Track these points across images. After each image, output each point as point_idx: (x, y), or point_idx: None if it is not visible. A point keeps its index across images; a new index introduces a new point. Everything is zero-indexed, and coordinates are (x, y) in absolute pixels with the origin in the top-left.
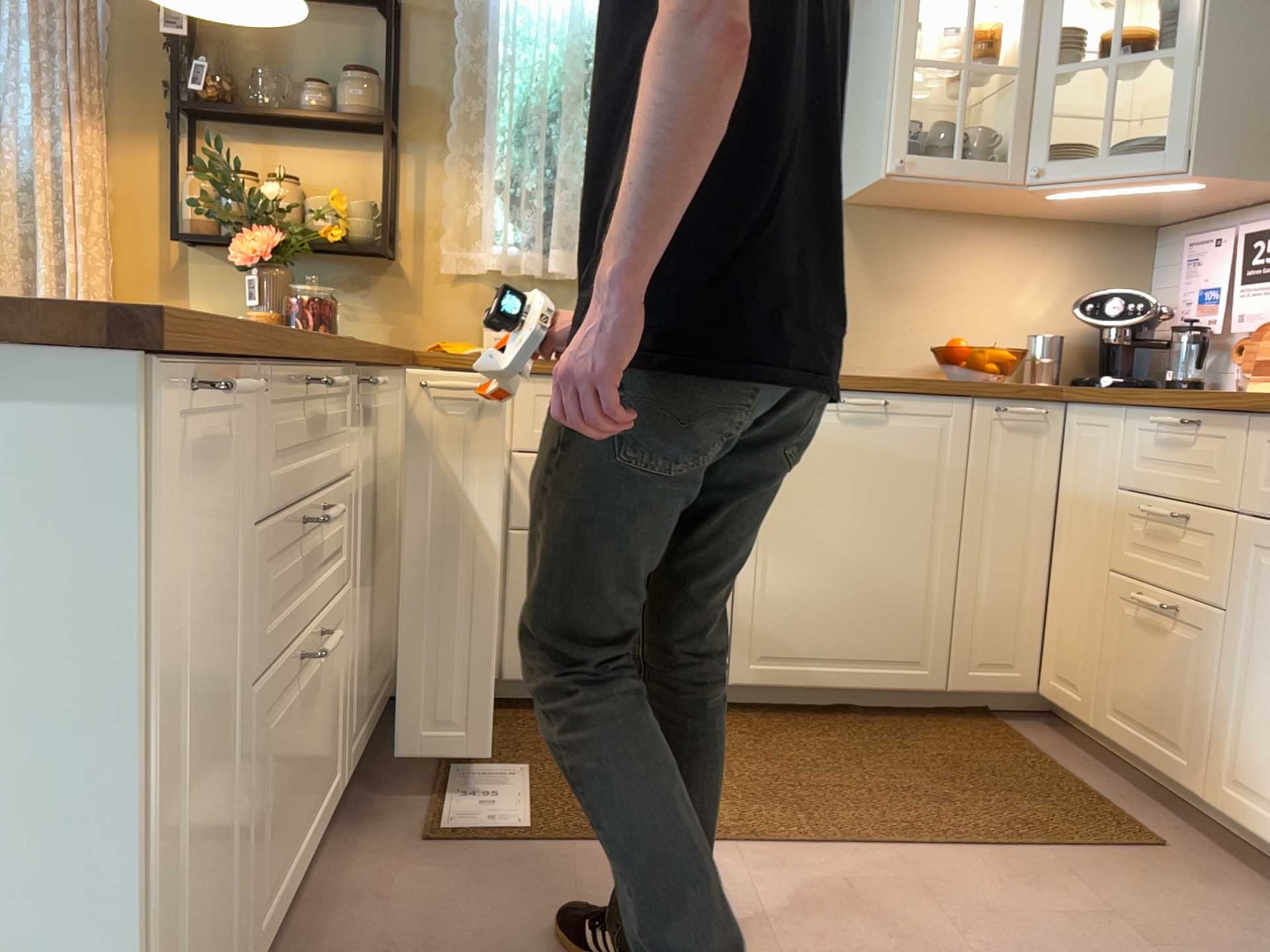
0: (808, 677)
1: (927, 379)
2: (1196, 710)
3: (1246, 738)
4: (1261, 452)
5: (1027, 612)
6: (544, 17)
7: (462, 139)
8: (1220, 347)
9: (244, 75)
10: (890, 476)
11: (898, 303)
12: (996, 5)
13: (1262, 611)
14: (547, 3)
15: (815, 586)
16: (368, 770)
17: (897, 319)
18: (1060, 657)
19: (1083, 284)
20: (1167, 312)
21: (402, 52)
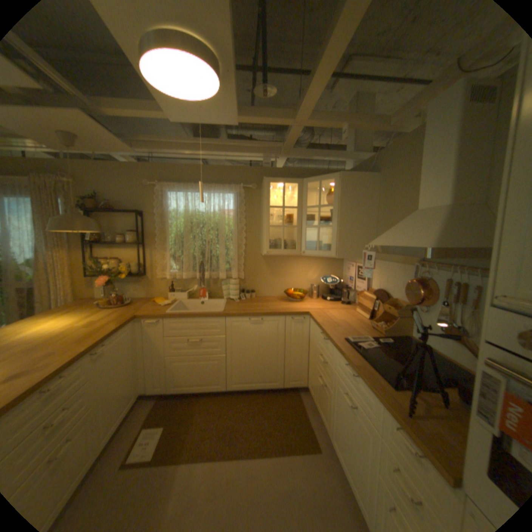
0: (246, 387)
1: (273, 310)
2: (329, 414)
3: (336, 430)
4: (337, 355)
5: (302, 367)
6: (178, 214)
7: (159, 244)
8: (355, 291)
9: (102, 231)
10: (264, 336)
11: (277, 277)
12: (293, 207)
13: (337, 398)
14: (179, 210)
15: (246, 365)
16: (120, 432)
17: (277, 281)
18: (310, 380)
19: (325, 269)
20: (342, 281)
21: (143, 223)
